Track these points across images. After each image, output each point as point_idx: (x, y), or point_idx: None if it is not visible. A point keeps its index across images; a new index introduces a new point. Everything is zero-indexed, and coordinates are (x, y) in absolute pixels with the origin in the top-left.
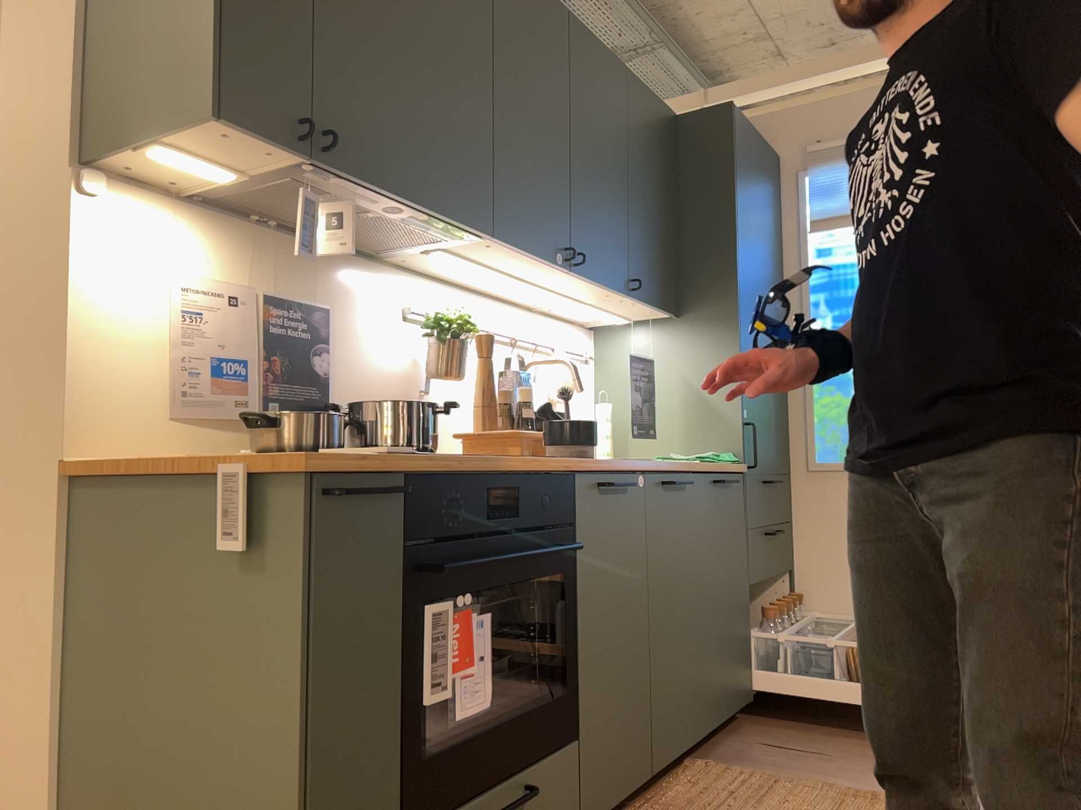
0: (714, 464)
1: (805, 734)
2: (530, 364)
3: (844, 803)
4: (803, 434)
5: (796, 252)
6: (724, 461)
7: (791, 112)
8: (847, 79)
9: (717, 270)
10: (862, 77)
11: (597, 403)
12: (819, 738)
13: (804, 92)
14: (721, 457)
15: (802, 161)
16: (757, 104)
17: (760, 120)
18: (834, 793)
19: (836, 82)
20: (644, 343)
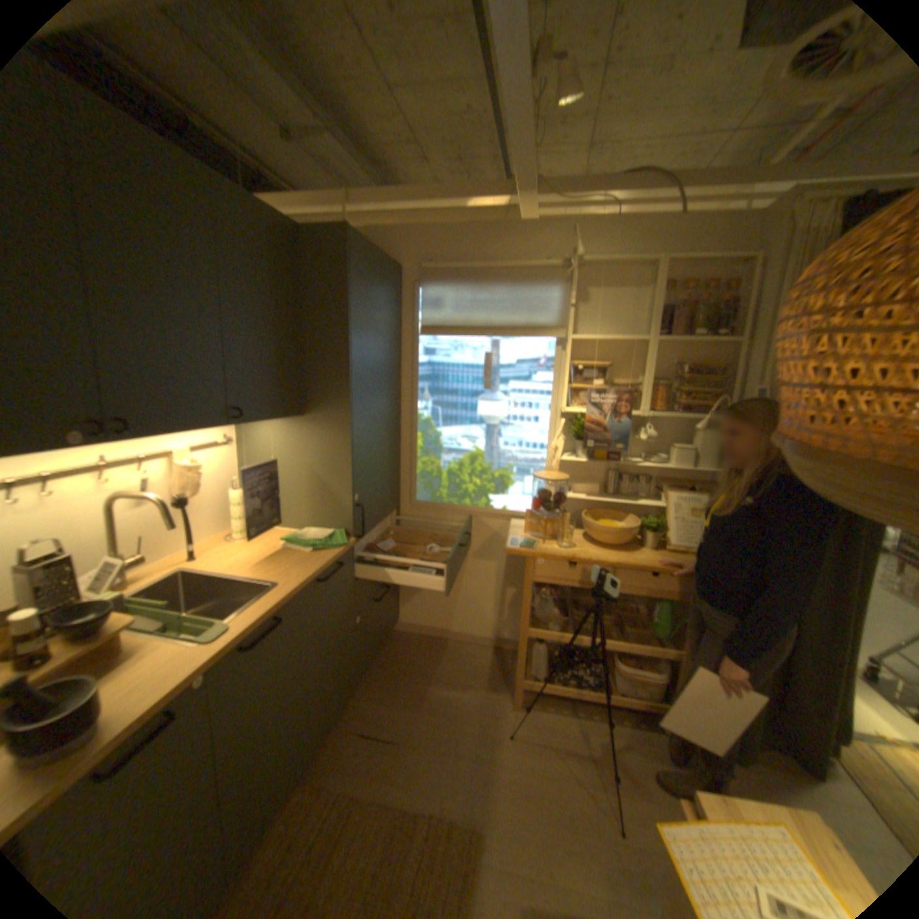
0: (324, 551)
1: (387, 712)
2: (118, 498)
3: (390, 846)
4: (408, 481)
5: (410, 348)
6: (332, 548)
7: (412, 229)
8: (457, 208)
9: (334, 382)
10: (469, 209)
11: (232, 486)
12: (395, 716)
13: (425, 211)
14: (331, 542)
15: (419, 274)
16: (390, 212)
17: (389, 230)
18: (386, 825)
19: (449, 209)
20: (276, 433)
